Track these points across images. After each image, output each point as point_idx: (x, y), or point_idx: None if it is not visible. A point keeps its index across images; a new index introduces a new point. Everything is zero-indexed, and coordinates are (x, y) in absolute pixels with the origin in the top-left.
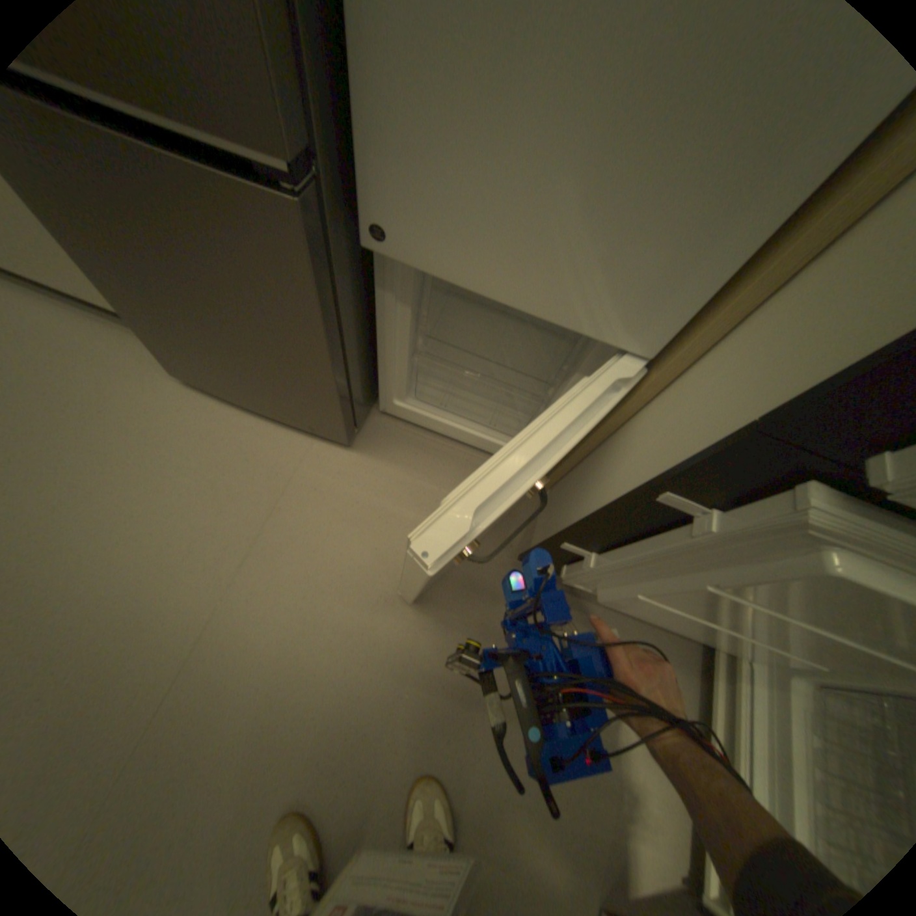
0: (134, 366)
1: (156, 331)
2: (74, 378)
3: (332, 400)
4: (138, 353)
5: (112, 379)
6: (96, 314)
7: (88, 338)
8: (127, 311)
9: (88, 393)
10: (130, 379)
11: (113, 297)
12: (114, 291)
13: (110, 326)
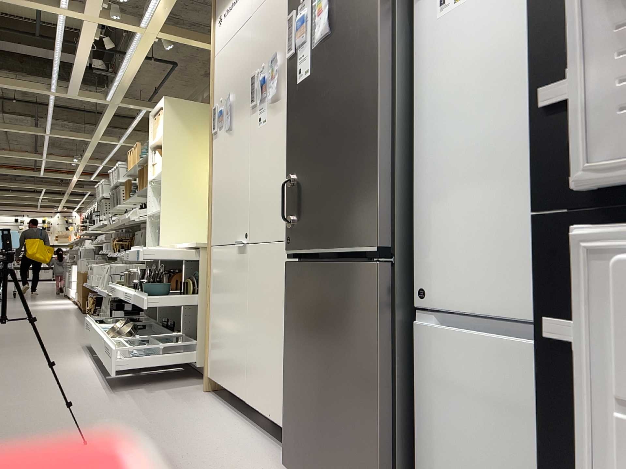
0: (267, 464)
1: (295, 414)
2: (231, 459)
3: (379, 465)
4: (275, 459)
5: (249, 465)
6: (271, 439)
7: (256, 447)
8: (288, 396)
9: (231, 466)
10: (258, 468)
11: (288, 383)
12: (290, 375)
13: (272, 446)
